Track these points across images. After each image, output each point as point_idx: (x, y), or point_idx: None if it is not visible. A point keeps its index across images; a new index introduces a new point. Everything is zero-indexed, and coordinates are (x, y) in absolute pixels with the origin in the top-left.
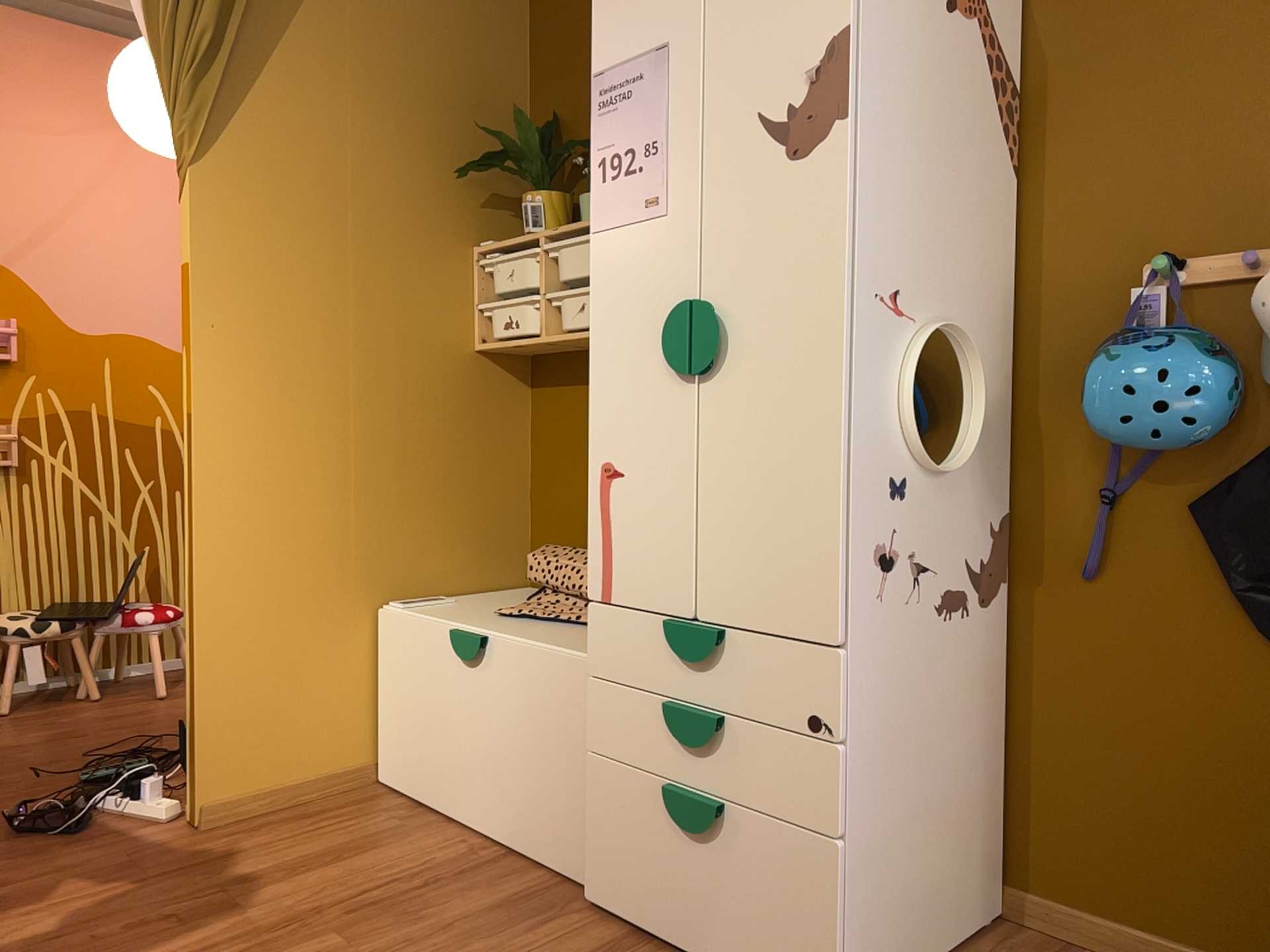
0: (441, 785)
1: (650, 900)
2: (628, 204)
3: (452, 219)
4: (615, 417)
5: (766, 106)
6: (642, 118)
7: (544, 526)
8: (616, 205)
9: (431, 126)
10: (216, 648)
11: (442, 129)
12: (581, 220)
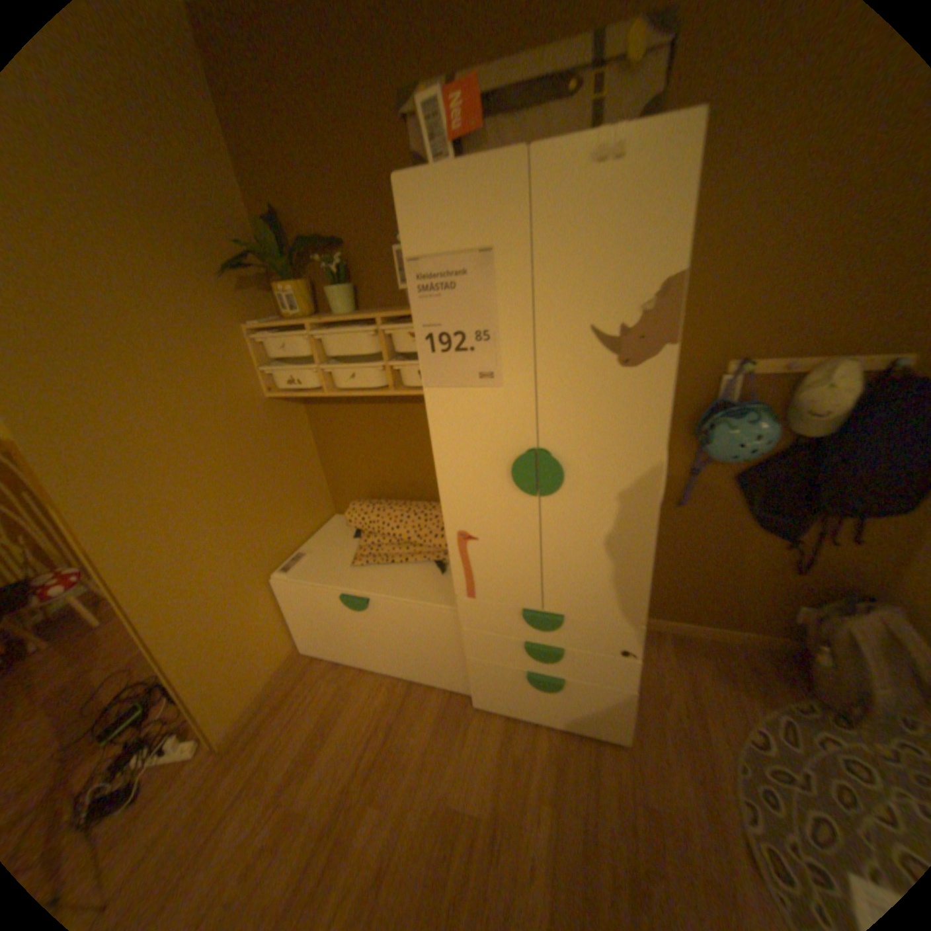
0: (351, 656)
1: (517, 708)
2: (460, 372)
3: (218, 309)
4: (466, 507)
5: (598, 321)
6: (469, 308)
7: (338, 483)
8: (448, 371)
9: (173, 232)
10: (186, 670)
11: (183, 232)
12: (331, 305)
